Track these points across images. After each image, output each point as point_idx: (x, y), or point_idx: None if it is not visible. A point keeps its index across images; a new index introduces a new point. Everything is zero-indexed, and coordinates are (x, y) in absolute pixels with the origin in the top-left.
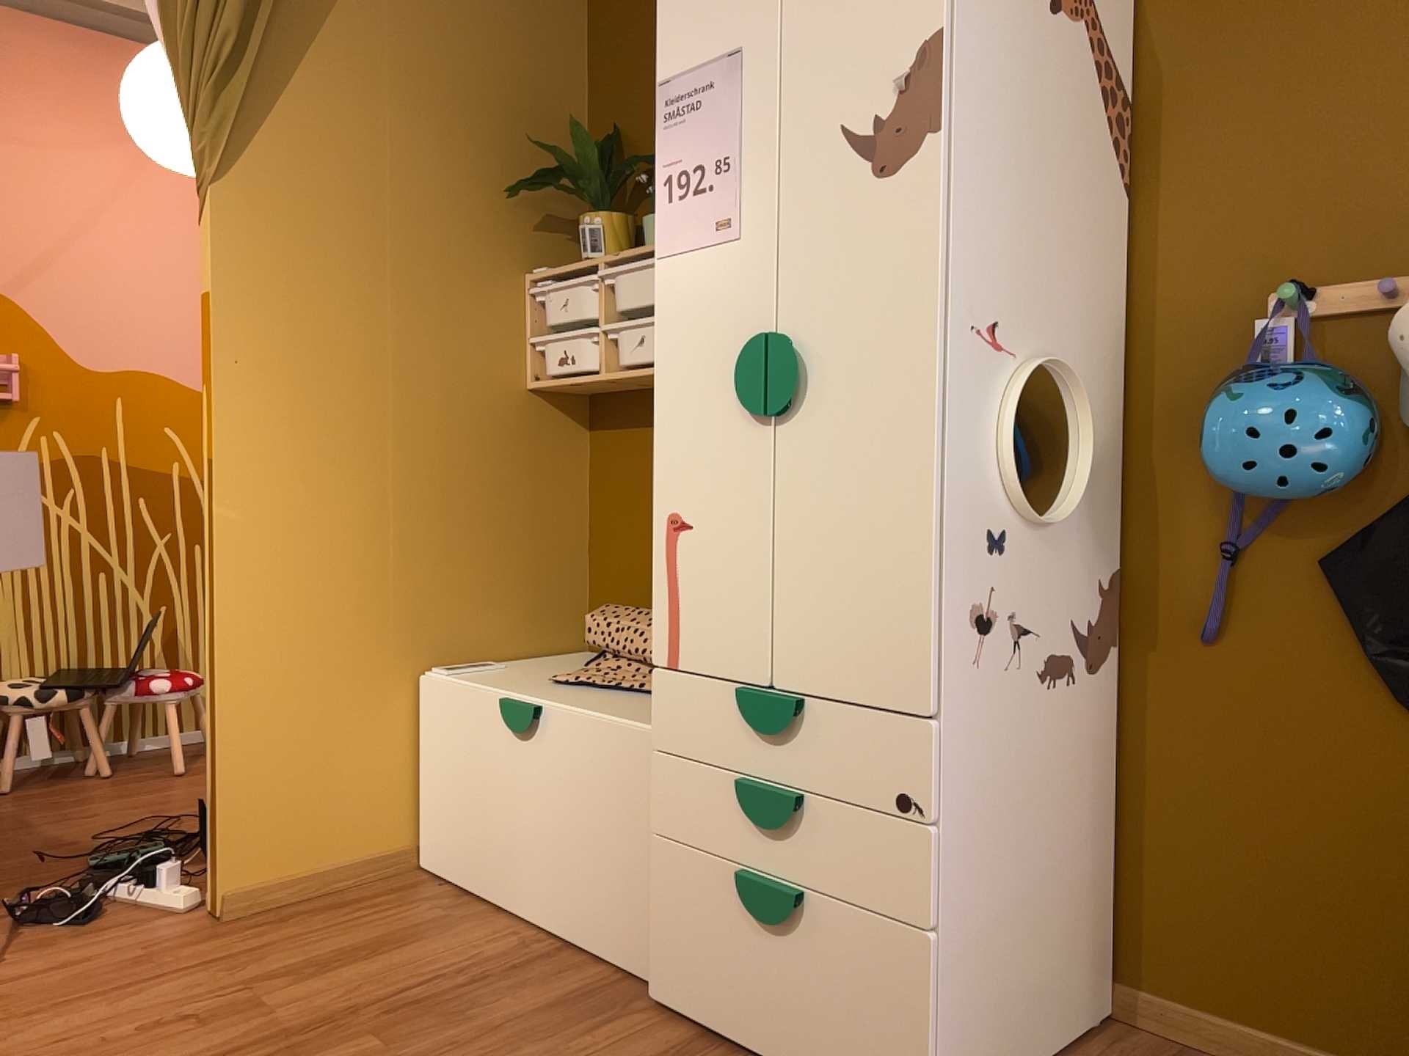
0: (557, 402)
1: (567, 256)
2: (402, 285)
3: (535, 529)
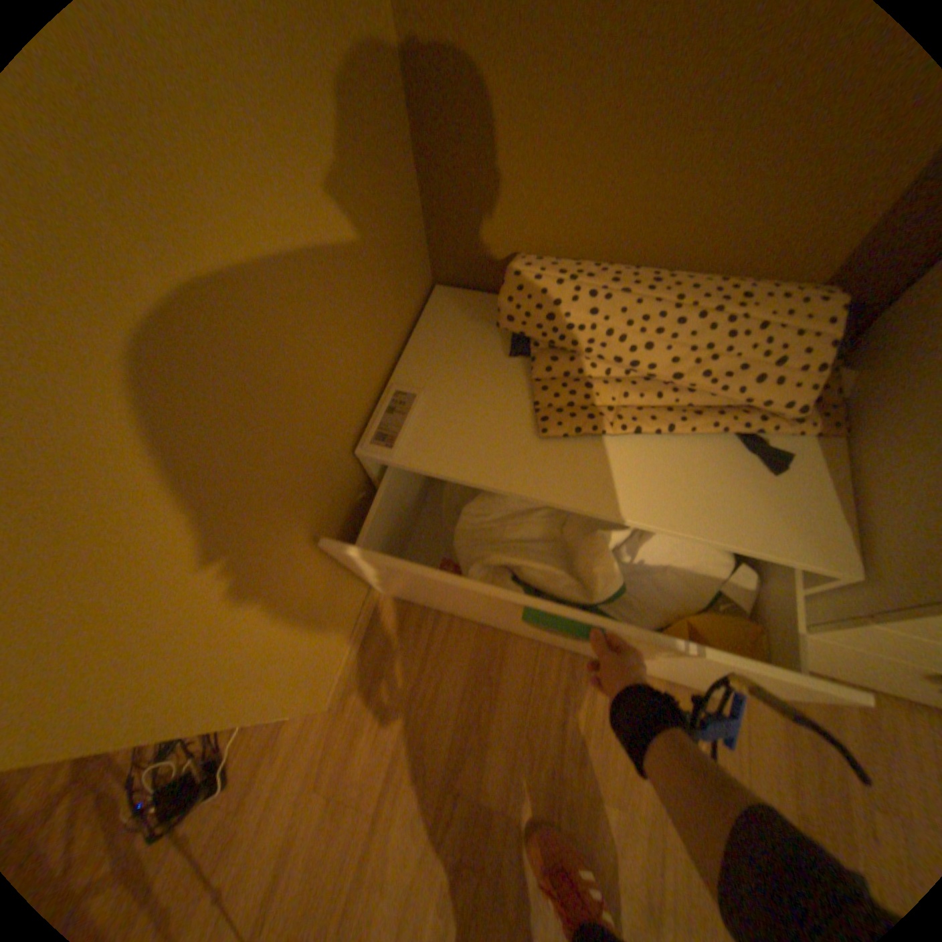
0: None
1: None
2: None
3: (368, 160)
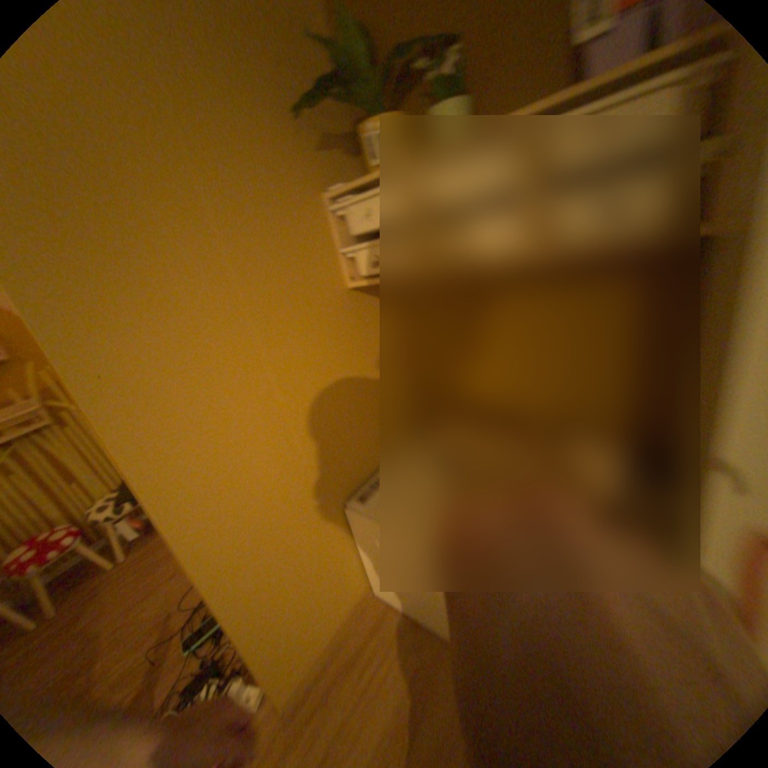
0: (368, 288)
1: (346, 167)
2: (231, 234)
3: (378, 380)
